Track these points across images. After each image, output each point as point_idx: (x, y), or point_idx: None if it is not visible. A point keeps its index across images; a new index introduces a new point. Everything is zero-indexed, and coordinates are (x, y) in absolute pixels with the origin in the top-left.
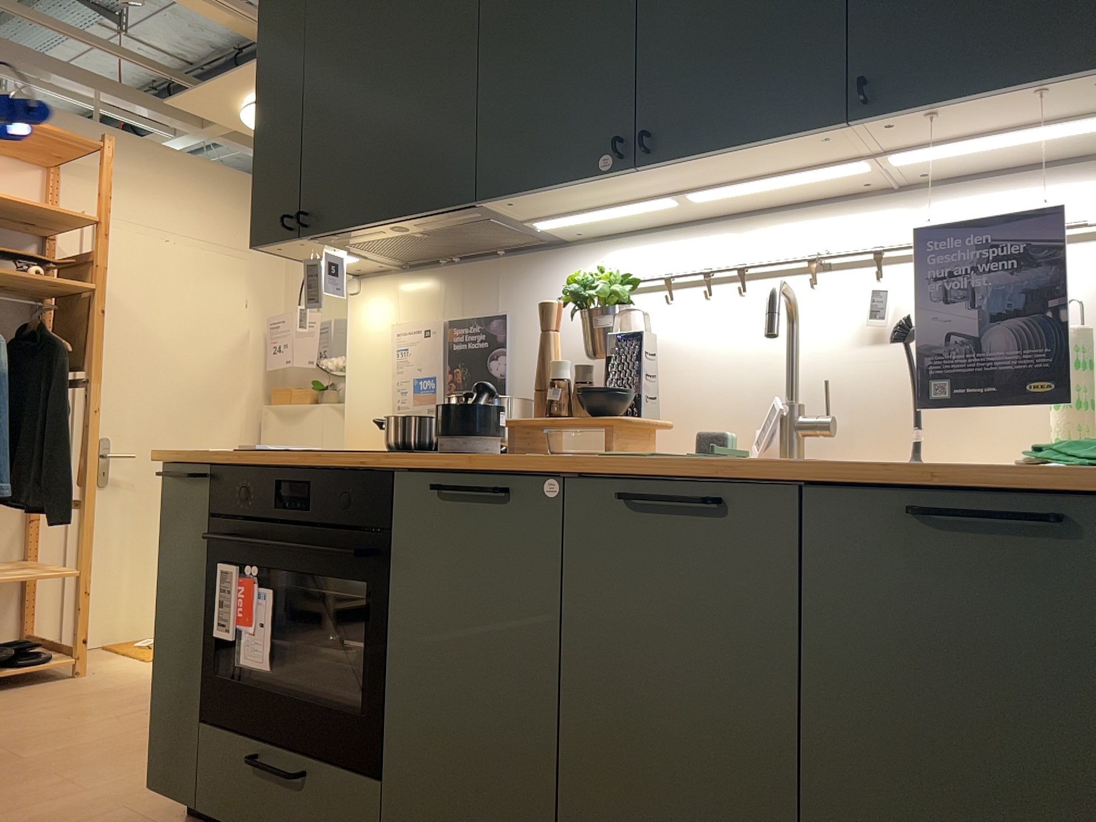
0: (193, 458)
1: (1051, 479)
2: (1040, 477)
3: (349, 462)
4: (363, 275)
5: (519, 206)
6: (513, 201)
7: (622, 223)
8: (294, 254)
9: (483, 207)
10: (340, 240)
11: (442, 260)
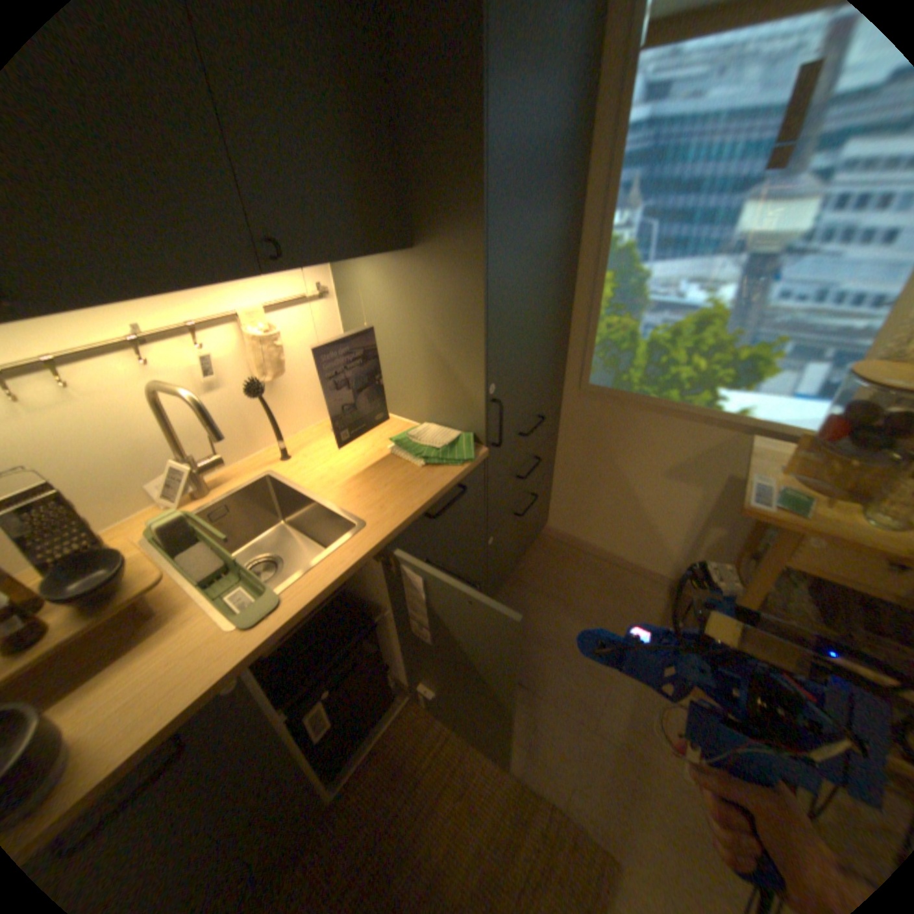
0: None
1: (452, 475)
2: (458, 479)
3: None
4: None
5: None
6: None
7: None
8: None
9: None
10: None
11: None
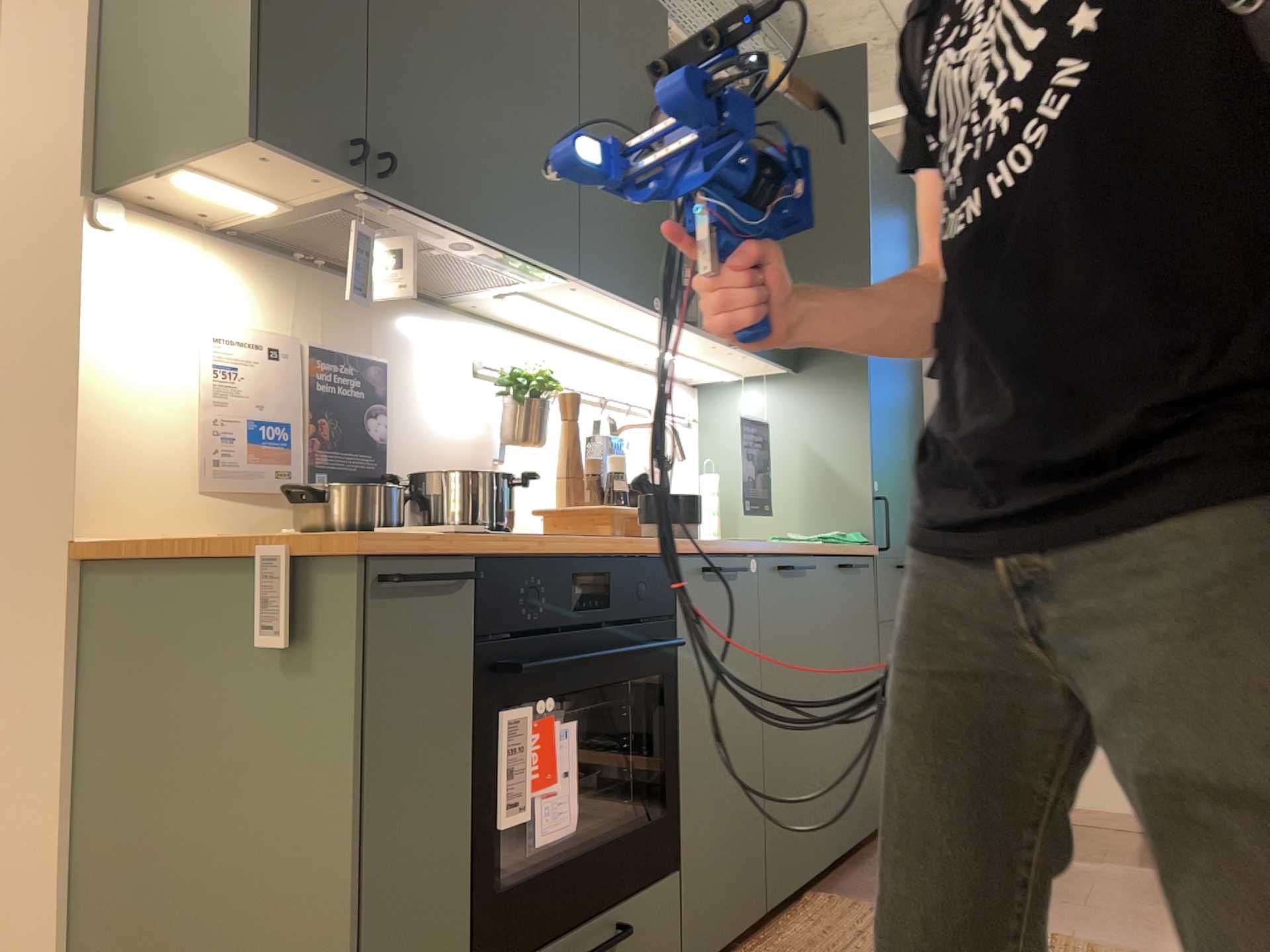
0: (451, 548)
1: (855, 550)
2: (863, 549)
3: (635, 549)
4: (121, 201)
5: (565, 288)
6: (581, 287)
7: (512, 313)
8: (237, 165)
9: (553, 276)
10: (384, 212)
11: (304, 254)
